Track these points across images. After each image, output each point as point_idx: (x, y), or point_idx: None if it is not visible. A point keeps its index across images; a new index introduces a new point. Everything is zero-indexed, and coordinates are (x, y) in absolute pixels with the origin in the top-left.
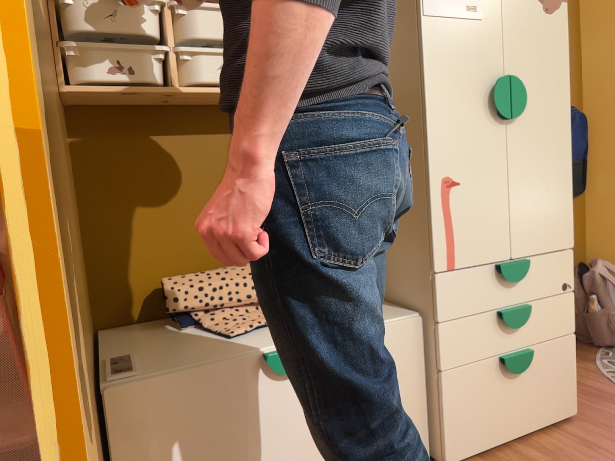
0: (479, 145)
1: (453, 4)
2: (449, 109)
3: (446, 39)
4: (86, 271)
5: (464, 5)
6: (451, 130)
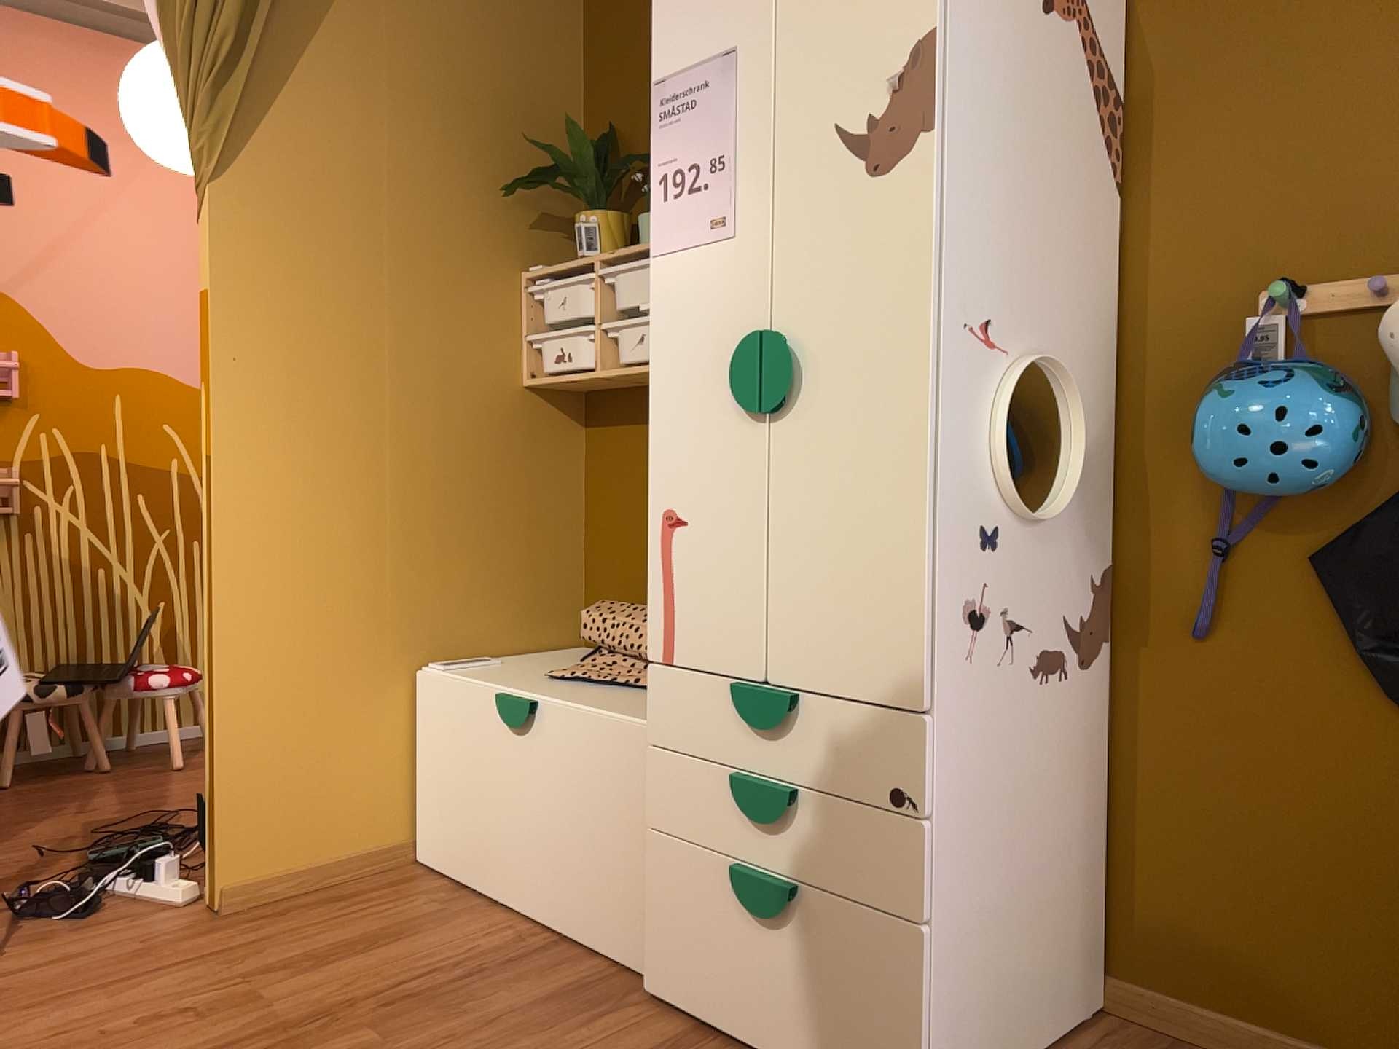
0: (719, 457)
1: (691, 224)
2: (678, 397)
3: (679, 285)
4: (582, 577)
5: (707, 220)
6: (678, 431)
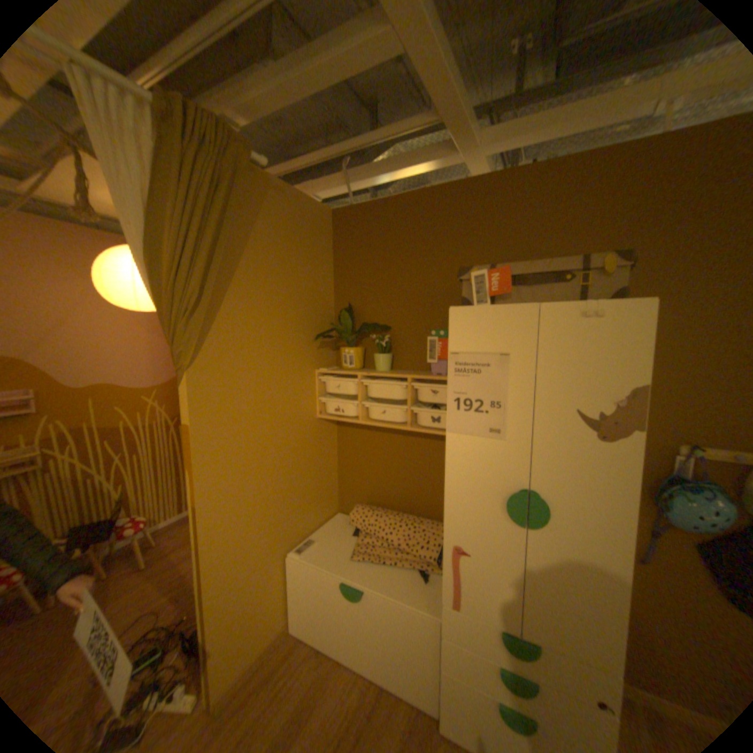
0: (493, 535)
1: (476, 426)
2: (465, 500)
3: (466, 451)
4: (338, 485)
5: (487, 428)
6: (465, 515)
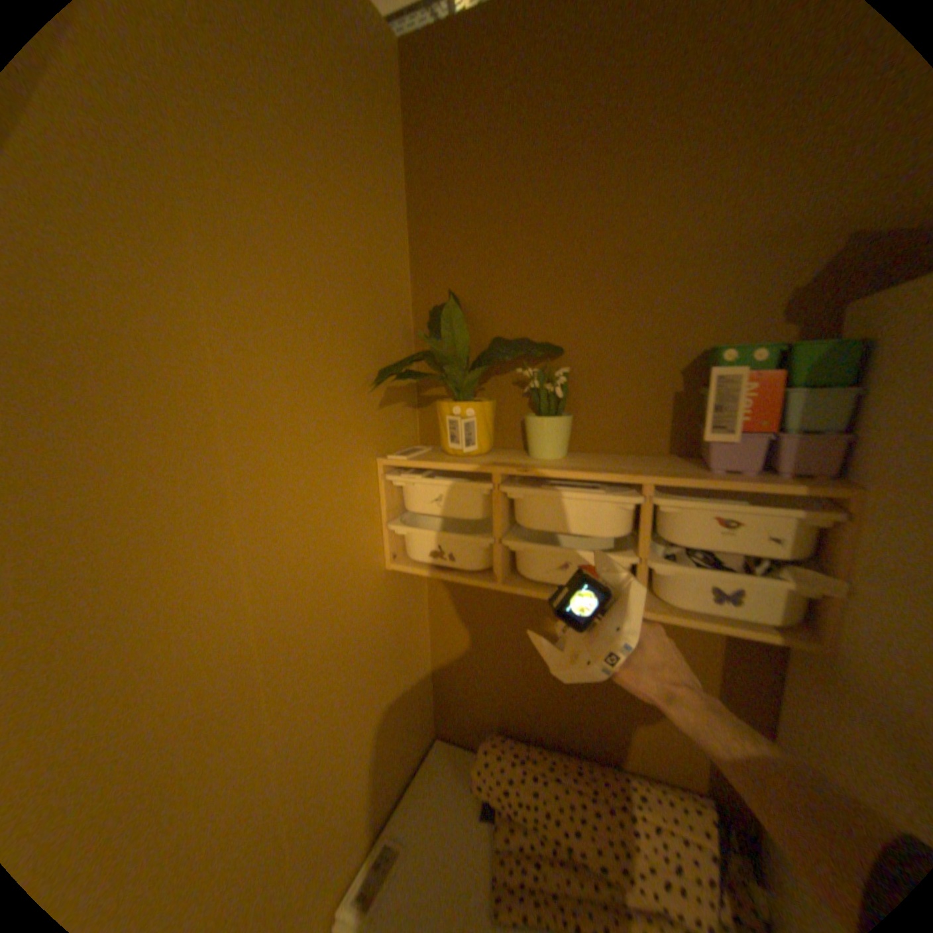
0: None
1: None
2: None
3: None
4: (432, 685)
5: None
6: None
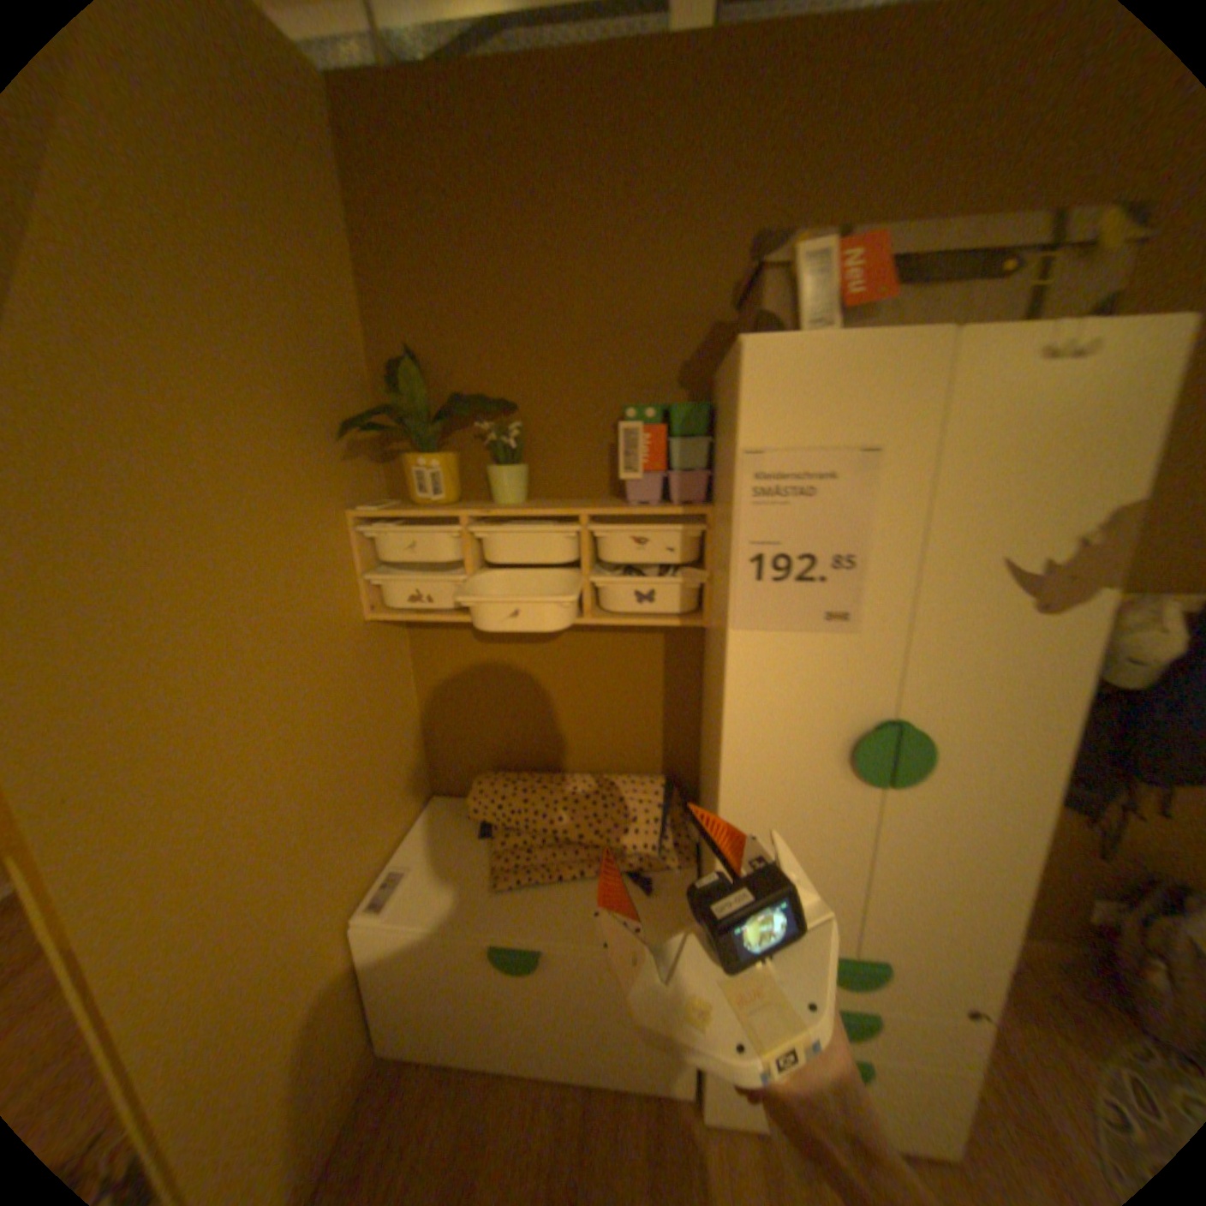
0: (819, 810)
1: (797, 611)
2: (766, 758)
3: (773, 663)
4: (424, 745)
5: (822, 611)
6: (764, 785)
